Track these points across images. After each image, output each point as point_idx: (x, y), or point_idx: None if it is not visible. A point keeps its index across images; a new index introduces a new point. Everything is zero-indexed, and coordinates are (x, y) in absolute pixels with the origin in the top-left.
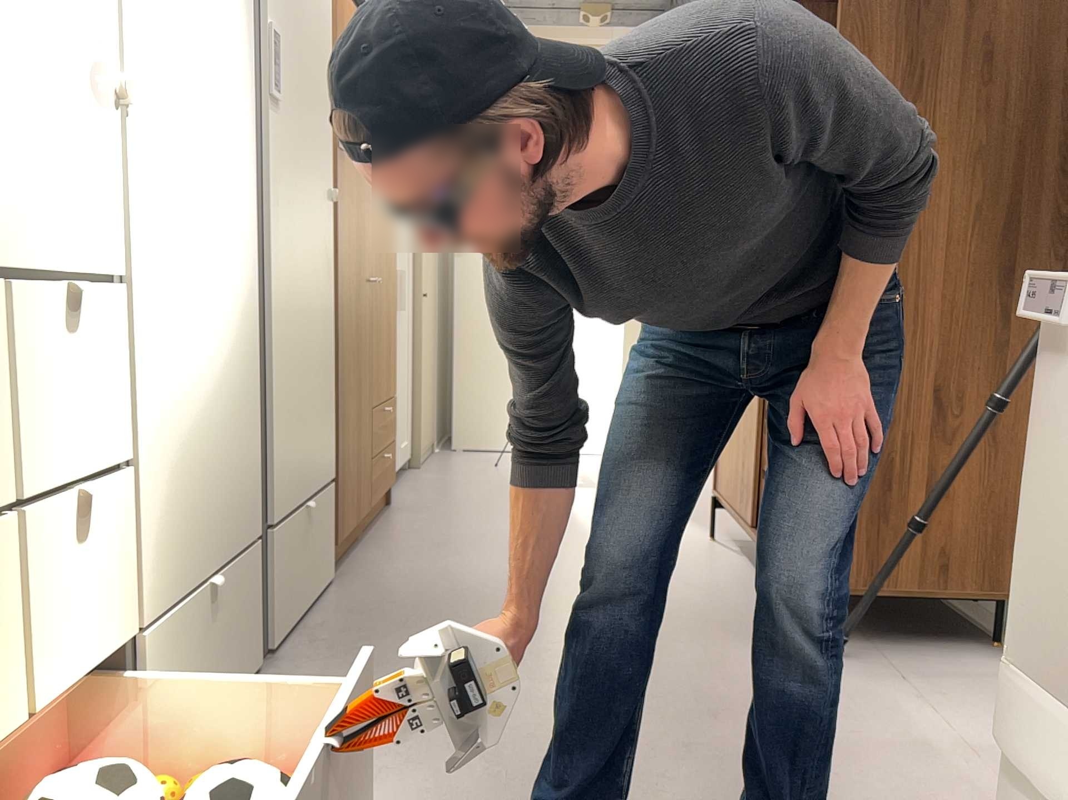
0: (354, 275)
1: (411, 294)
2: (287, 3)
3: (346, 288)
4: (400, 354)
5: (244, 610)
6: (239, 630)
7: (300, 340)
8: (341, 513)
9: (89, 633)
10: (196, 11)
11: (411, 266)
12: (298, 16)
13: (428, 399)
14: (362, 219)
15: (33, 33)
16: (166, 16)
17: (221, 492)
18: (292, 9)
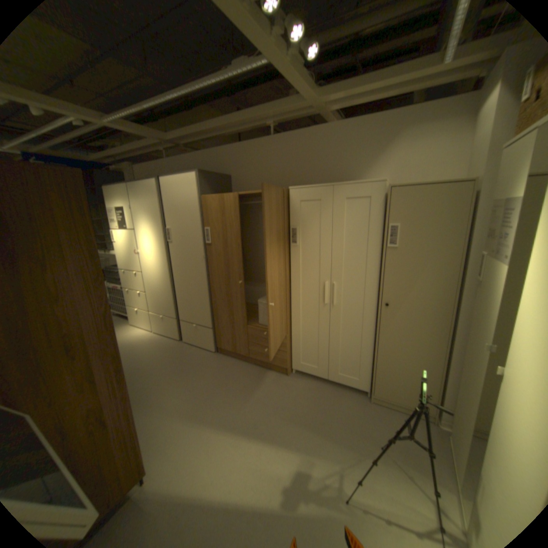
0: (224, 279)
1: (372, 300)
2: (174, 220)
3: (217, 282)
4: (336, 327)
5: (172, 326)
6: (171, 328)
7: (188, 289)
8: (220, 340)
9: (143, 306)
10: (149, 236)
11: (373, 283)
12: (179, 219)
13: (405, 377)
14: (231, 262)
15: (130, 250)
16: (144, 240)
17: (164, 305)
18: (176, 220)
